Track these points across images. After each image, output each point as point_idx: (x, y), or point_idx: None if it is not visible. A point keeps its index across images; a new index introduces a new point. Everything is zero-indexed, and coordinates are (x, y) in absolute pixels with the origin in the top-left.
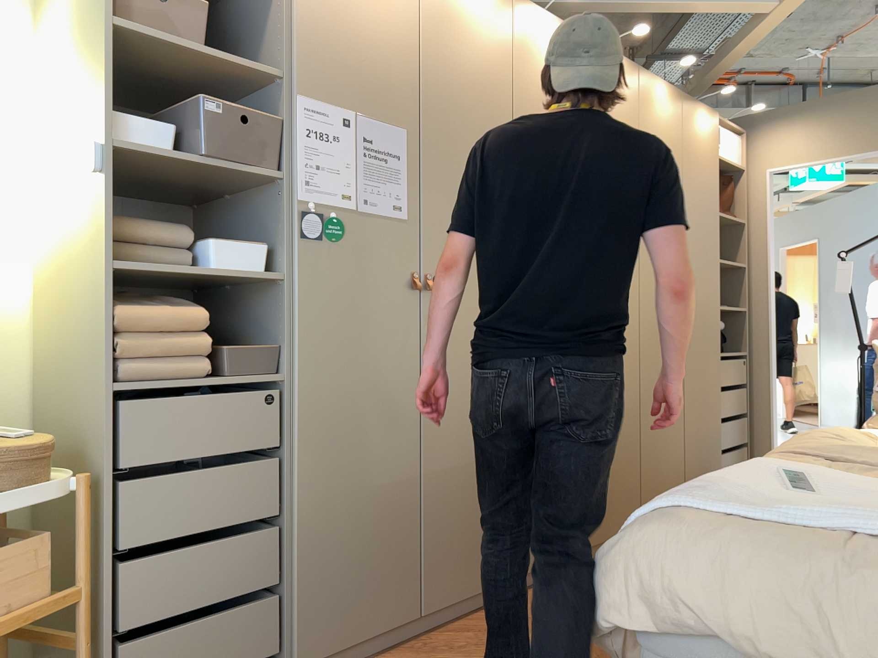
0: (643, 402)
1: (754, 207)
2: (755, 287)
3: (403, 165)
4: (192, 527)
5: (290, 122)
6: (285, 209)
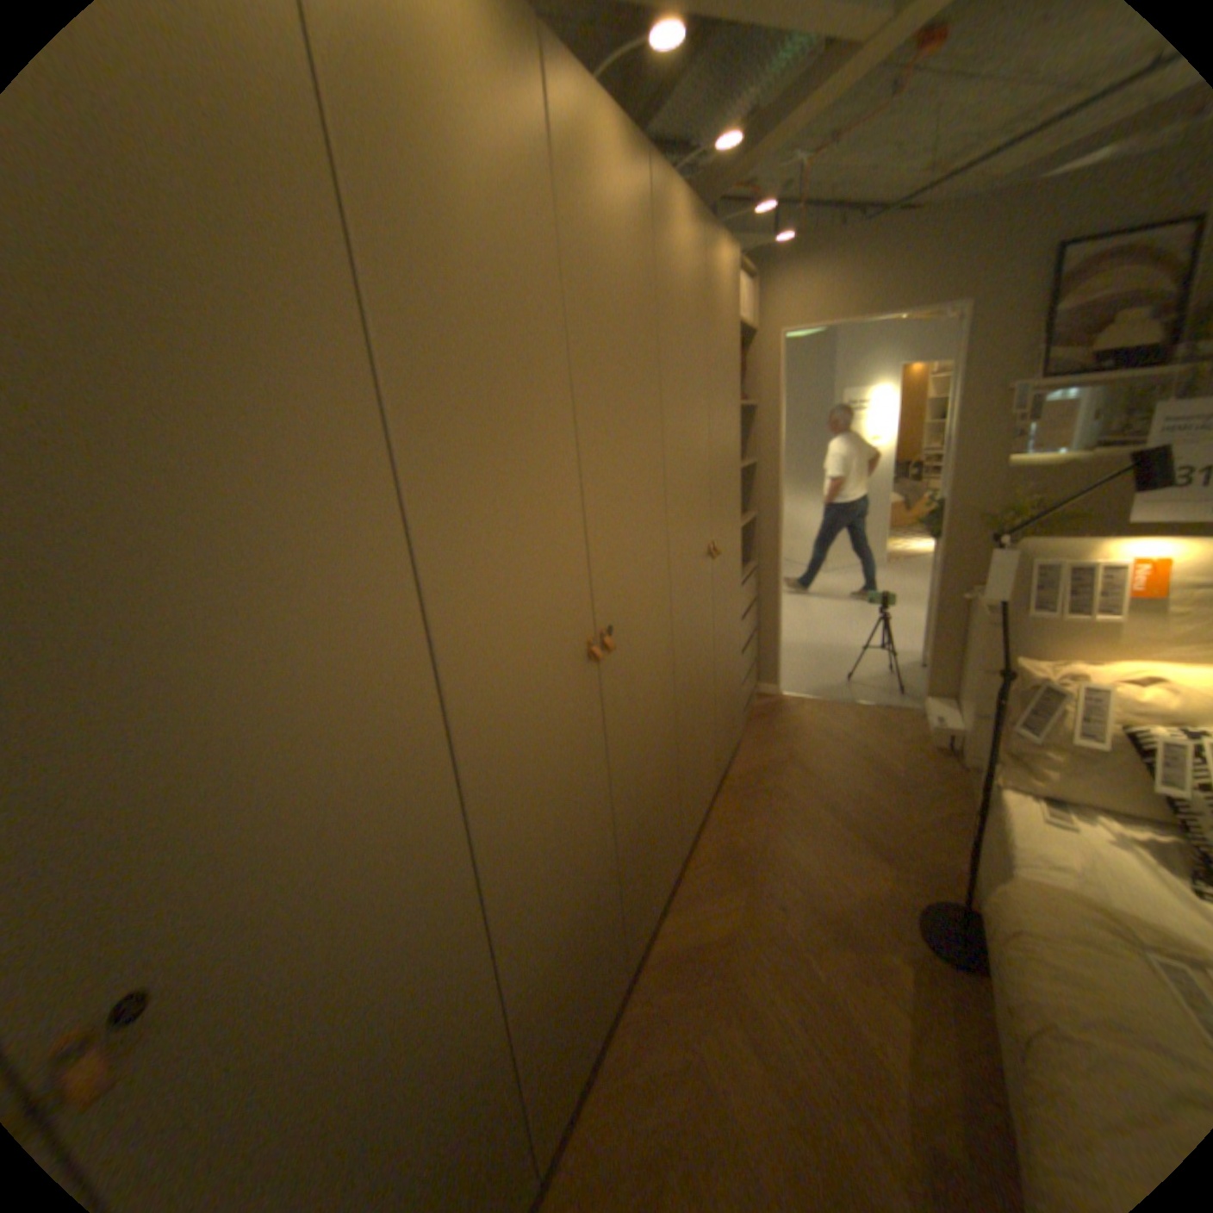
0: (679, 724)
1: (763, 381)
2: (762, 485)
3: None
4: None
5: None
6: None
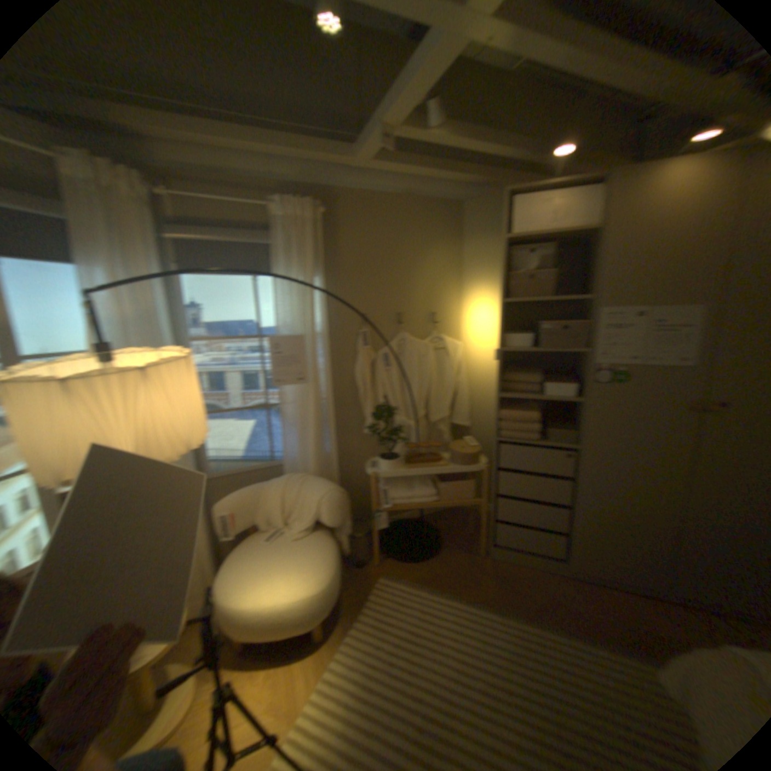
0: None
1: None
2: None
3: (695, 331)
4: (528, 495)
5: (596, 322)
6: (590, 367)
